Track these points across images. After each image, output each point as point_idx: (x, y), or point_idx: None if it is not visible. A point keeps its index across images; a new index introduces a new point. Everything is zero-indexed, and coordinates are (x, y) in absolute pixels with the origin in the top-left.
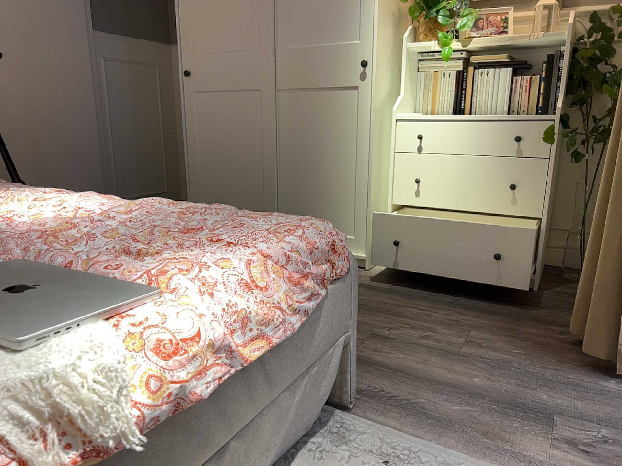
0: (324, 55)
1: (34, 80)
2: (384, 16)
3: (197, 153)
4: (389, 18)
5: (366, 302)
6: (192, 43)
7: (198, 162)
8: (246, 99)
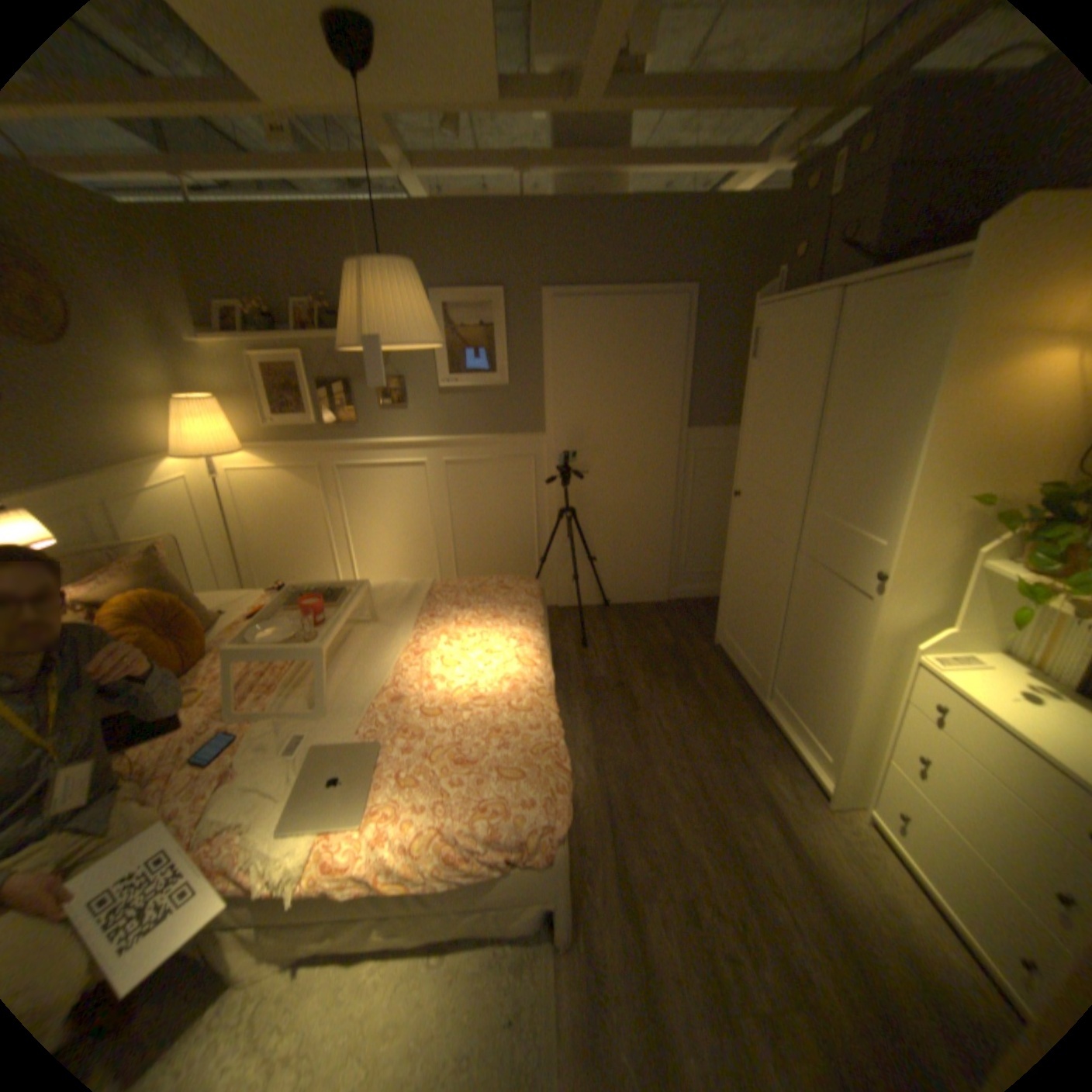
0: (847, 538)
1: (619, 478)
2: (928, 523)
3: (731, 570)
4: (944, 522)
5: (756, 852)
6: (744, 464)
7: (730, 578)
8: (771, 543)
